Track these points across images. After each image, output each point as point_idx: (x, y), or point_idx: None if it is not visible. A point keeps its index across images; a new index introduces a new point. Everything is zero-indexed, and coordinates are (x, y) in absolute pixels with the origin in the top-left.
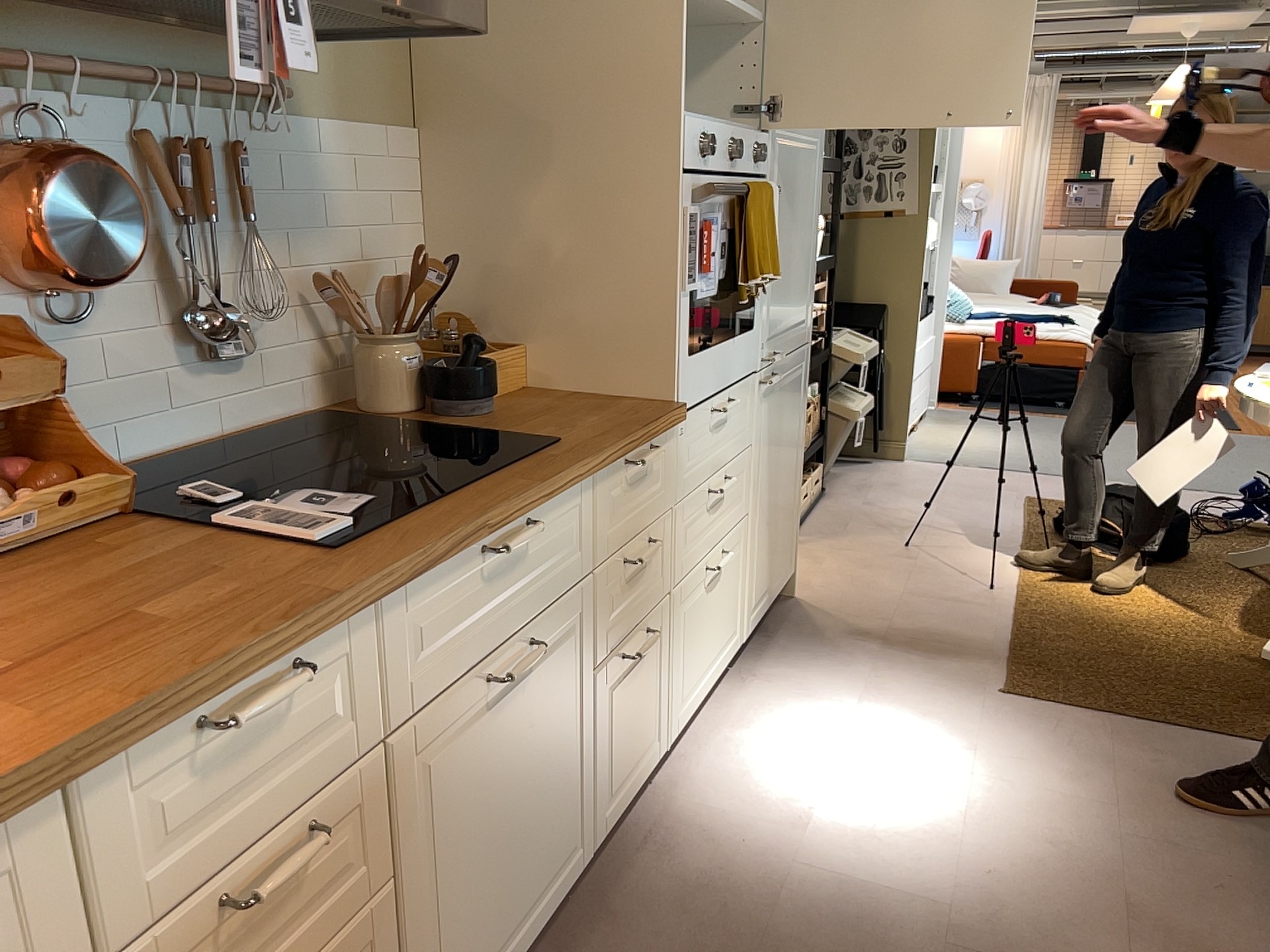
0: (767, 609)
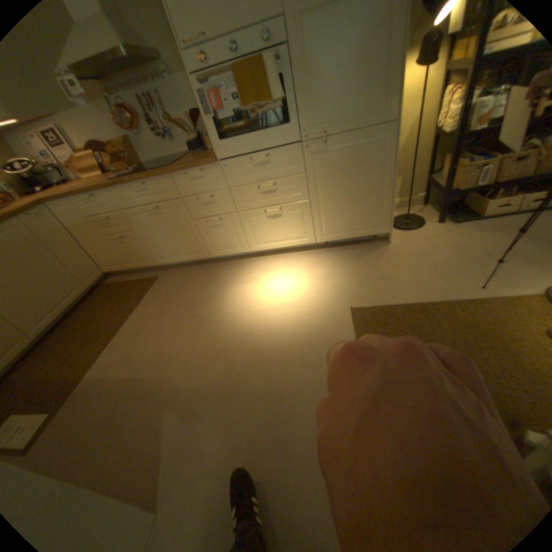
0: (346, 238)
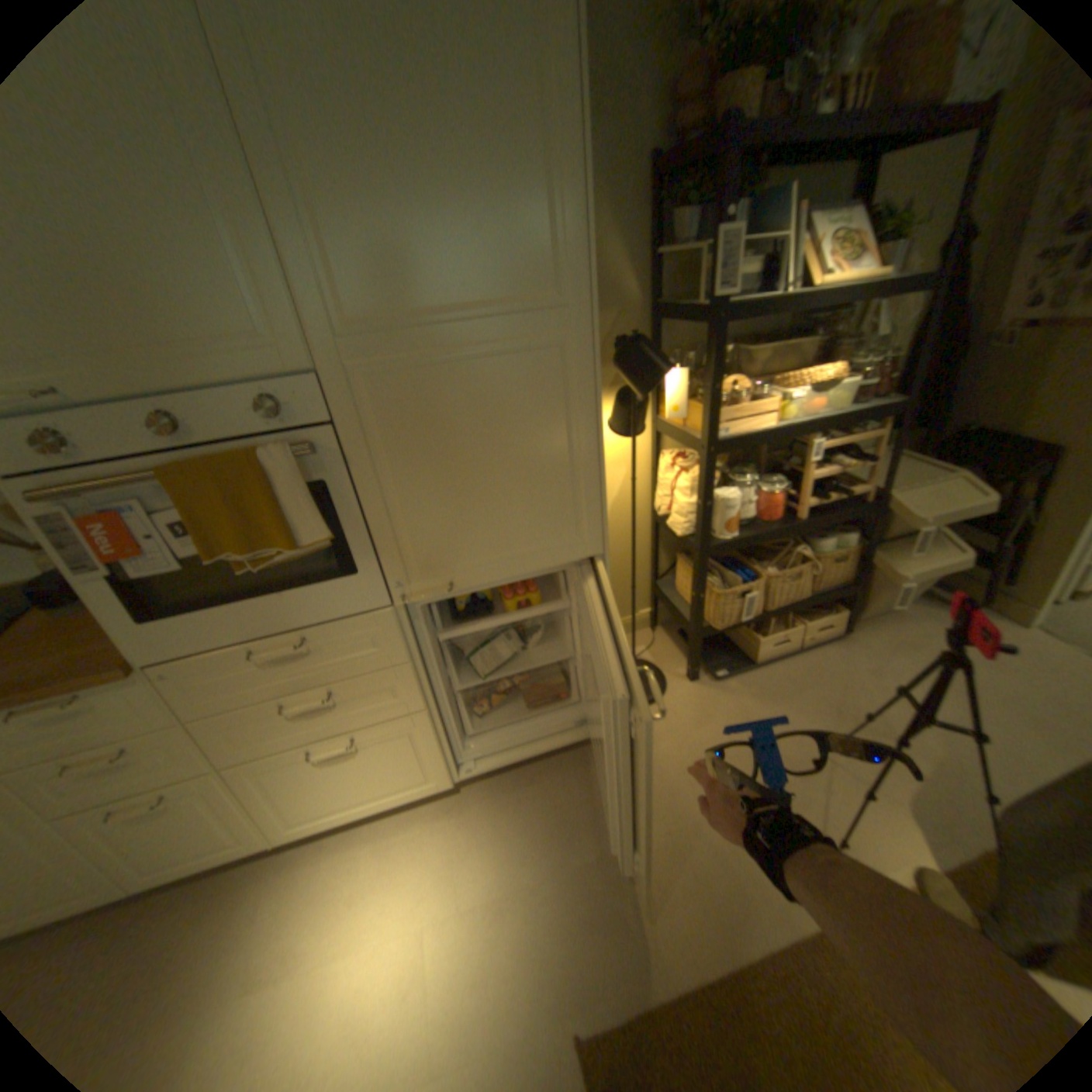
0: (521, 765)
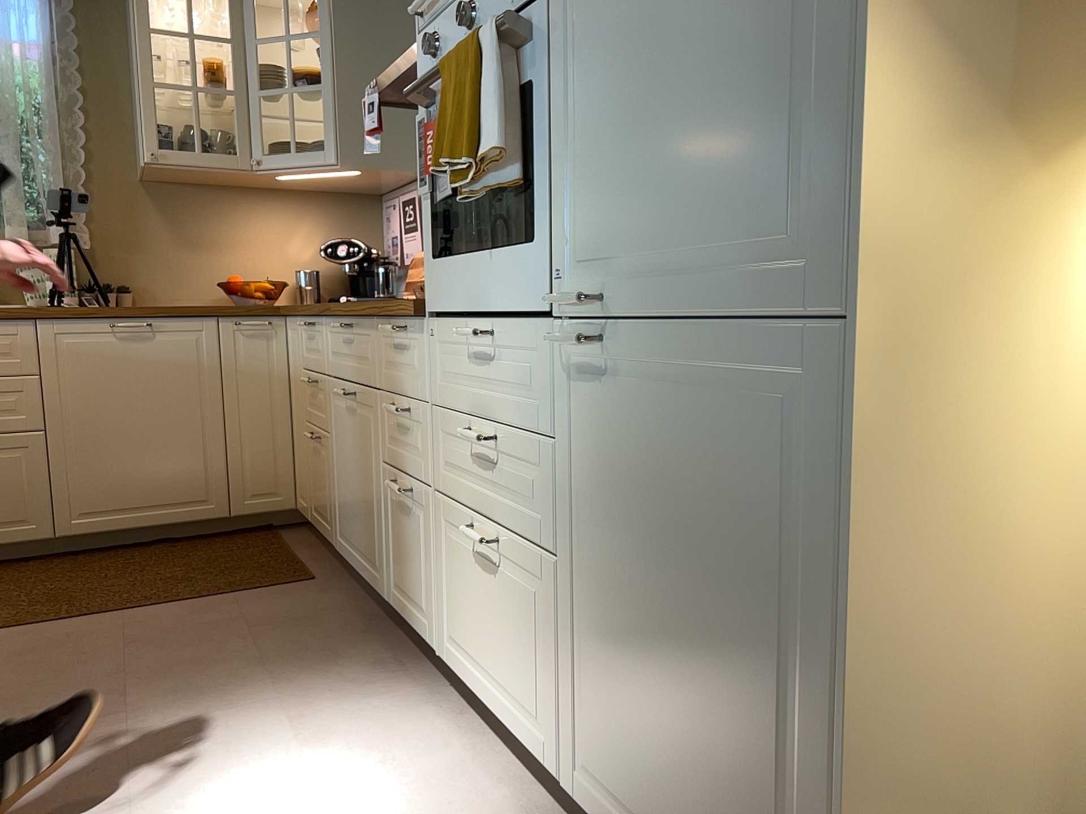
0: None
